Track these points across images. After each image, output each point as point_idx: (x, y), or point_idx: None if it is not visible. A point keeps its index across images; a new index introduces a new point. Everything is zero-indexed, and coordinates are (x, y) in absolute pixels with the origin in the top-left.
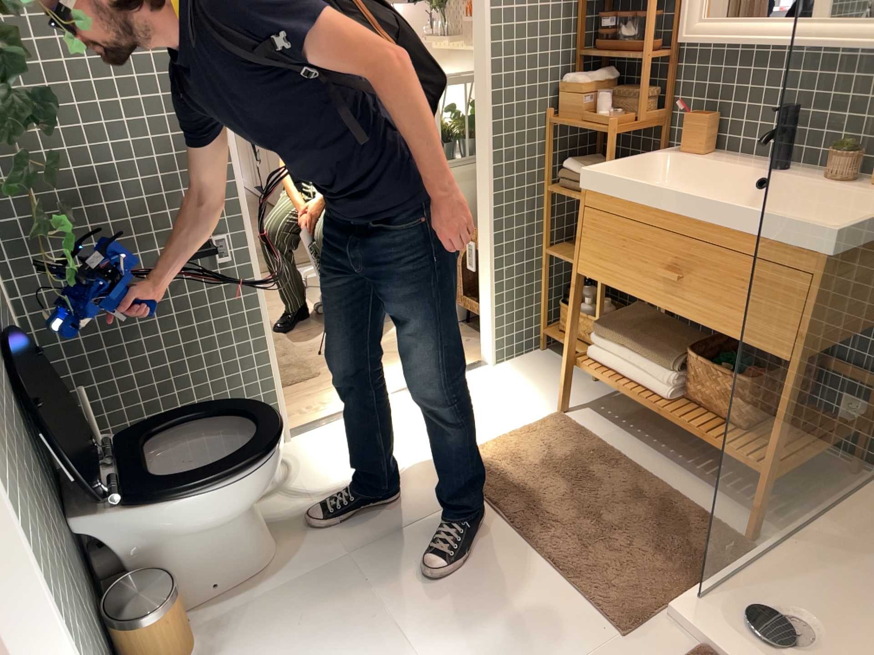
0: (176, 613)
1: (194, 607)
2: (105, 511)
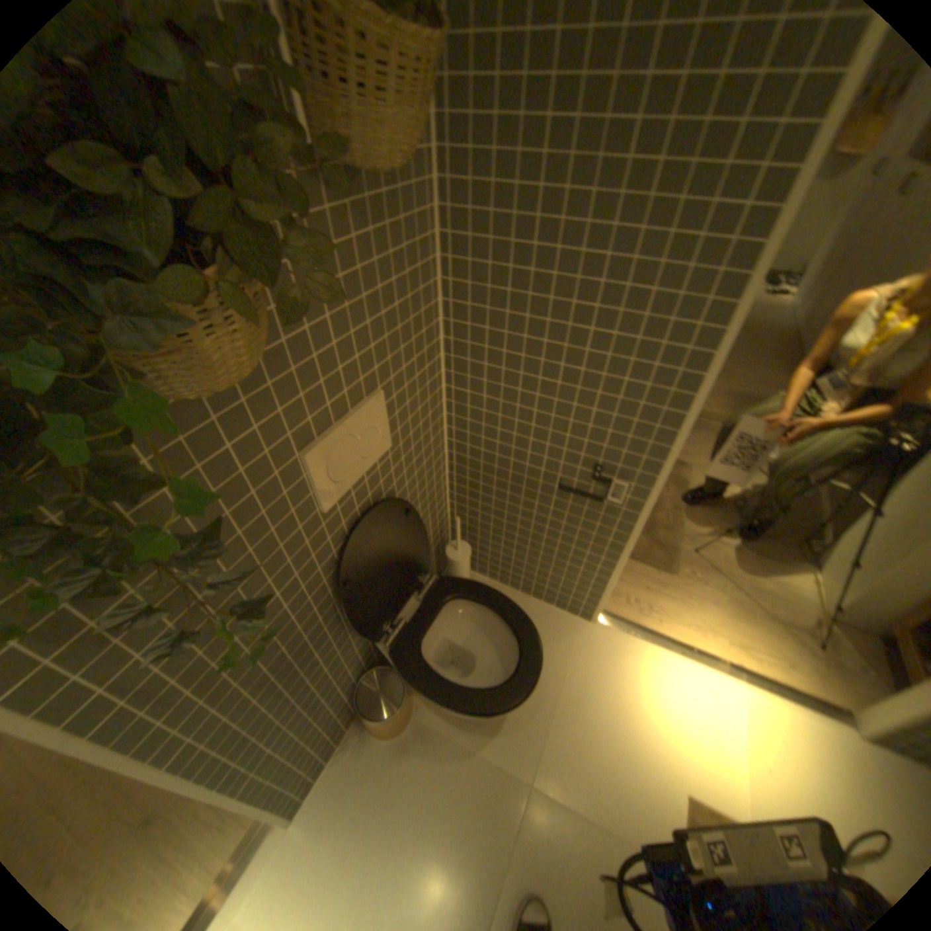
0: (416, 694)
1: (426, 702)
2: (381, 642)
